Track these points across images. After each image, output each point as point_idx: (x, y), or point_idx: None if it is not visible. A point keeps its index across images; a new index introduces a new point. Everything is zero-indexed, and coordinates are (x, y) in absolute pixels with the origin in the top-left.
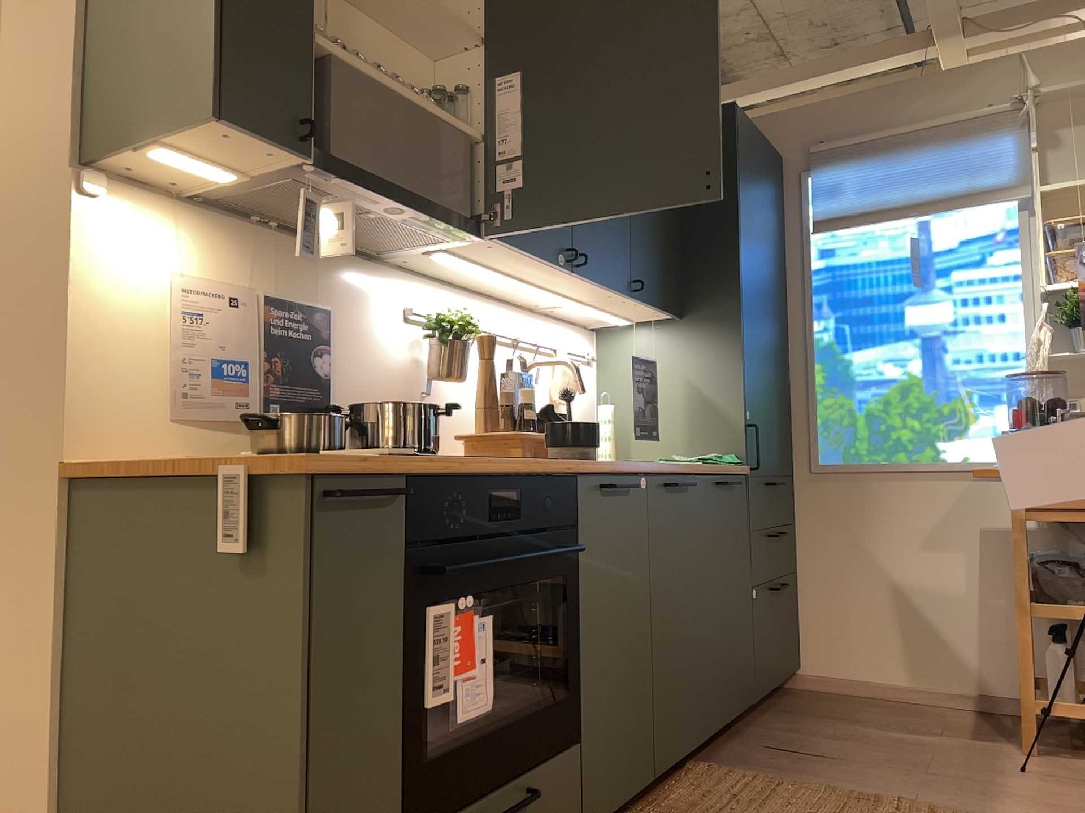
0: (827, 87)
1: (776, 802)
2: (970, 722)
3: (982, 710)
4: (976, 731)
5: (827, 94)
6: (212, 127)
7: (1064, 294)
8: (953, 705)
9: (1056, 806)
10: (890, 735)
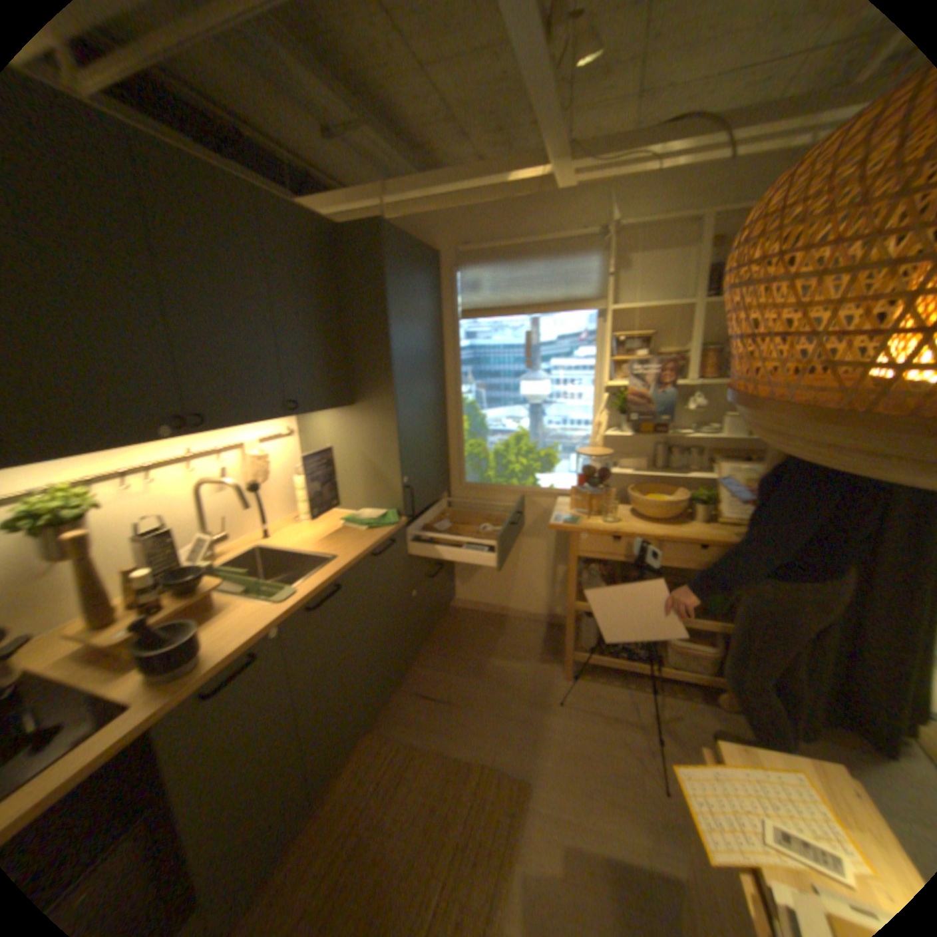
0: (473, 189)
1: (401, 790)
2: (540, 640)
3: (549, 624)
4: (542, 652)
5: (477, 191)
6: None
7: (620, 384)
8: (534, 621)
9: (572, 754)
10: (493, 667)
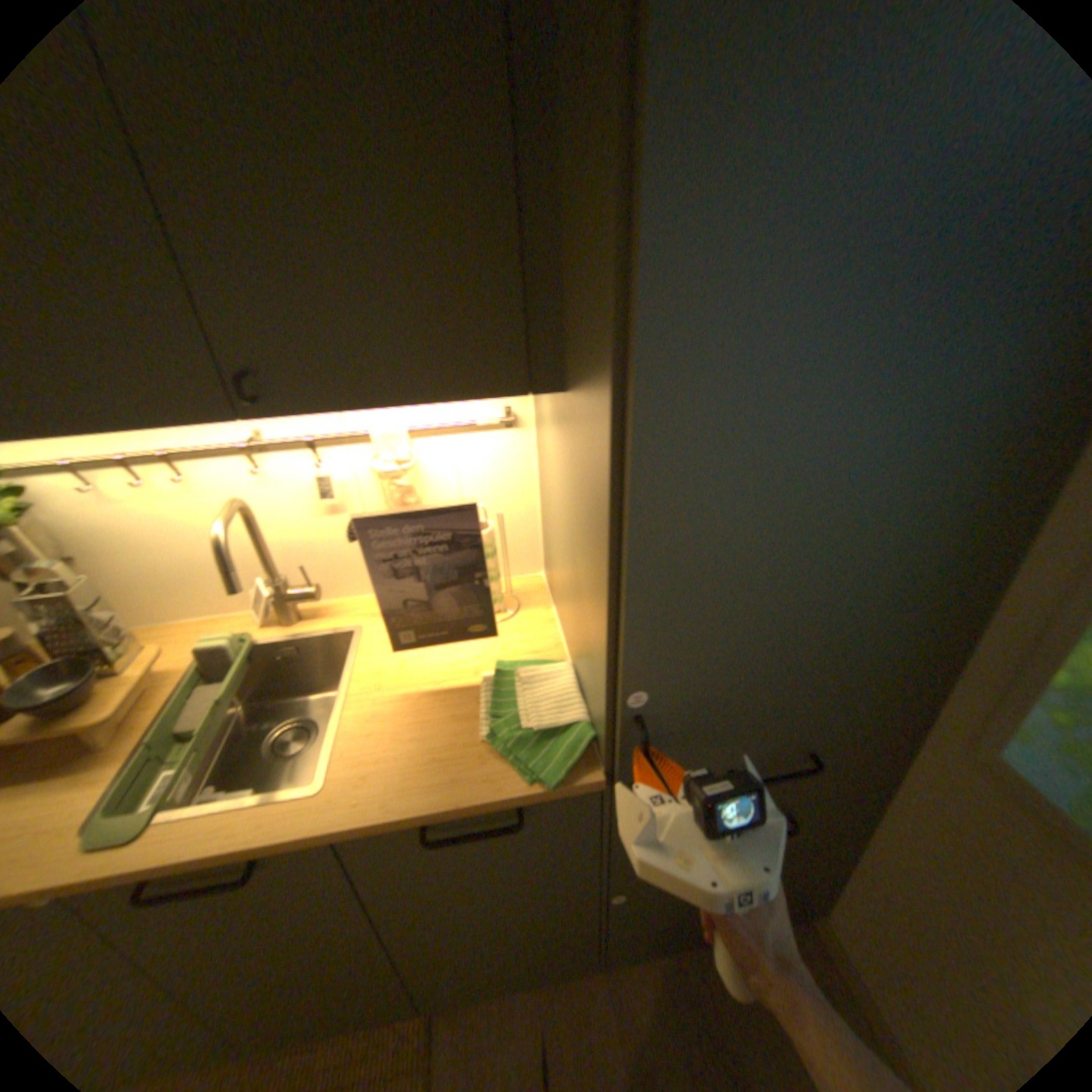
0: None
1: None
2: None
3: None
4: None
5: None
6: None
7: None
8: None
9: None
10: None
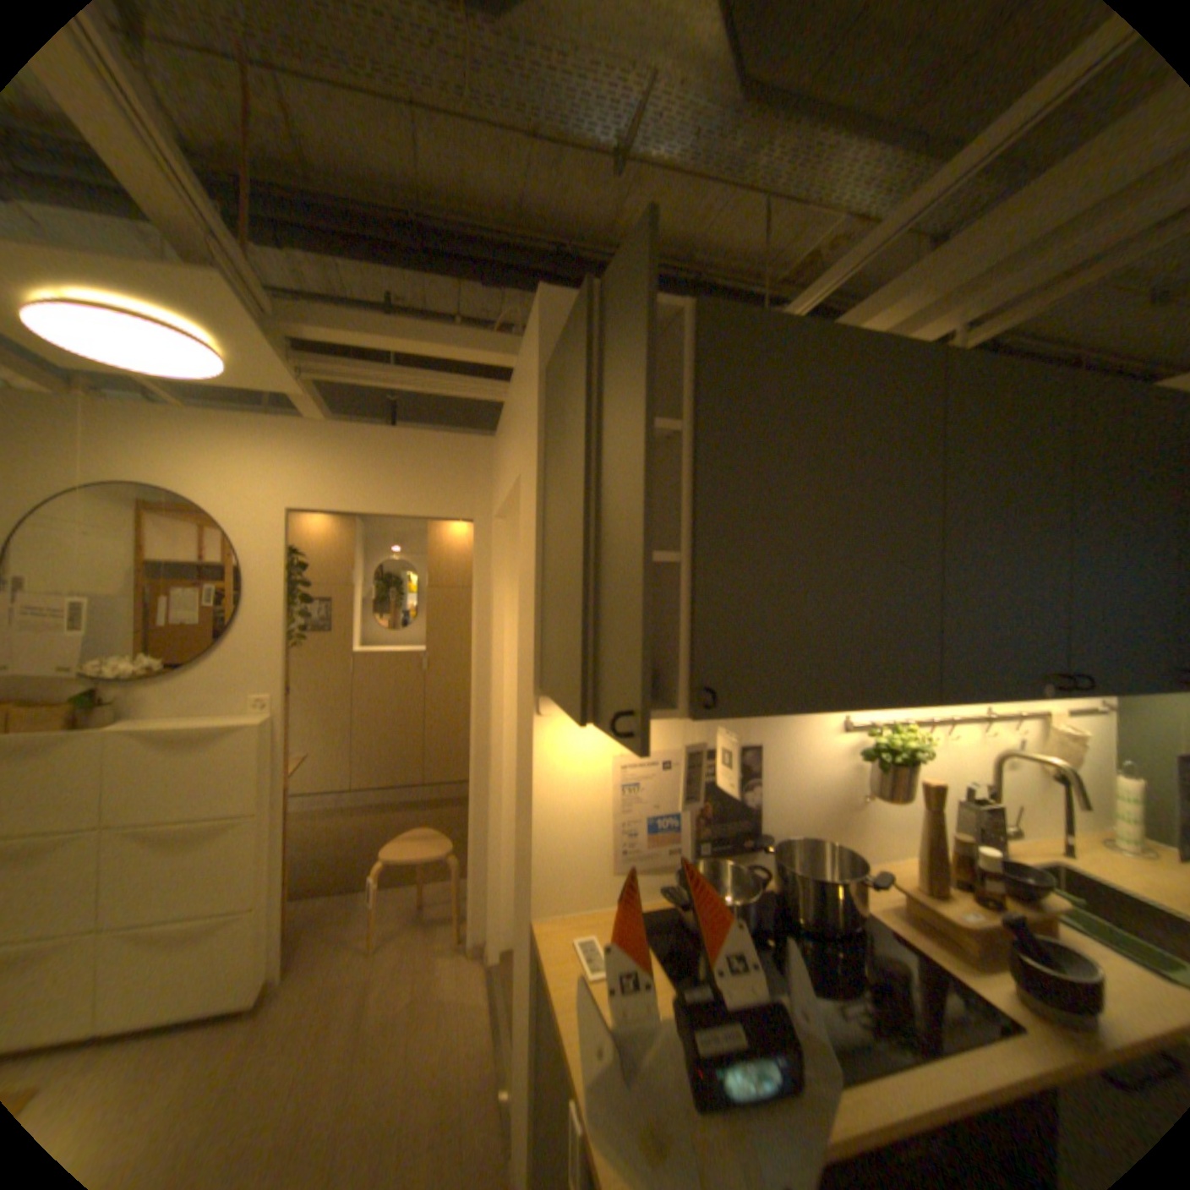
0: None
1: None
2: None
3: None
4: None
5: None
6: (589, 721)
7: None
8: None
9: None
10: None
